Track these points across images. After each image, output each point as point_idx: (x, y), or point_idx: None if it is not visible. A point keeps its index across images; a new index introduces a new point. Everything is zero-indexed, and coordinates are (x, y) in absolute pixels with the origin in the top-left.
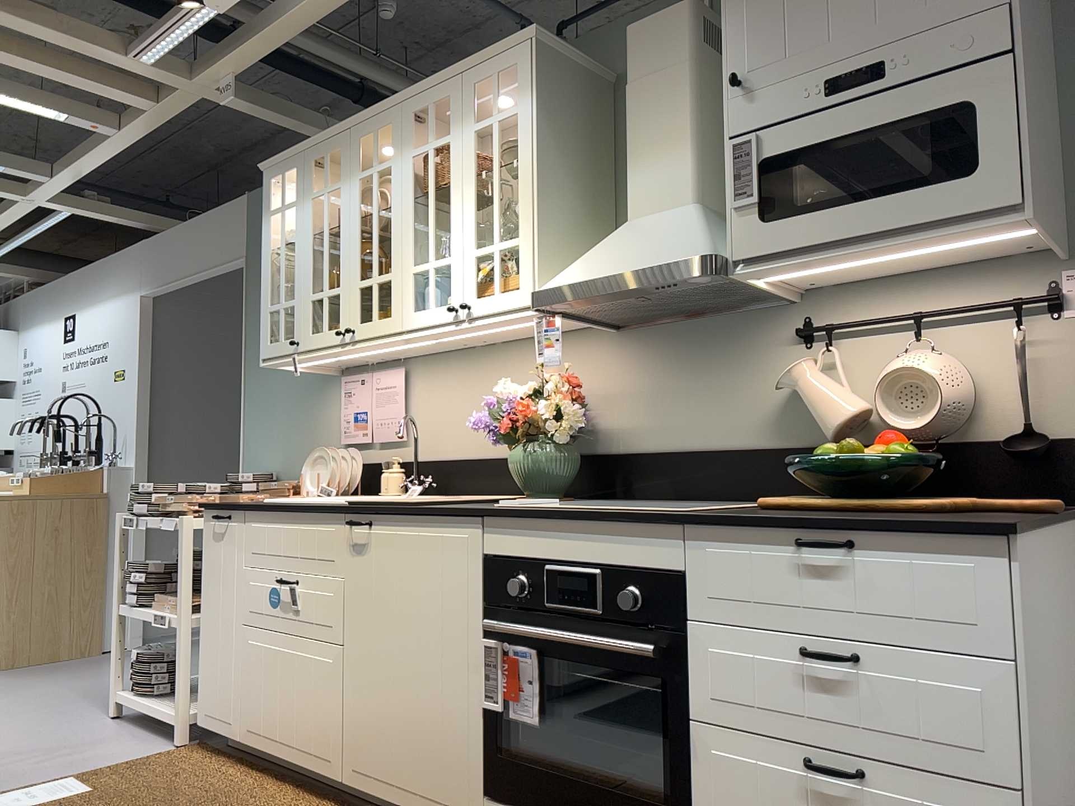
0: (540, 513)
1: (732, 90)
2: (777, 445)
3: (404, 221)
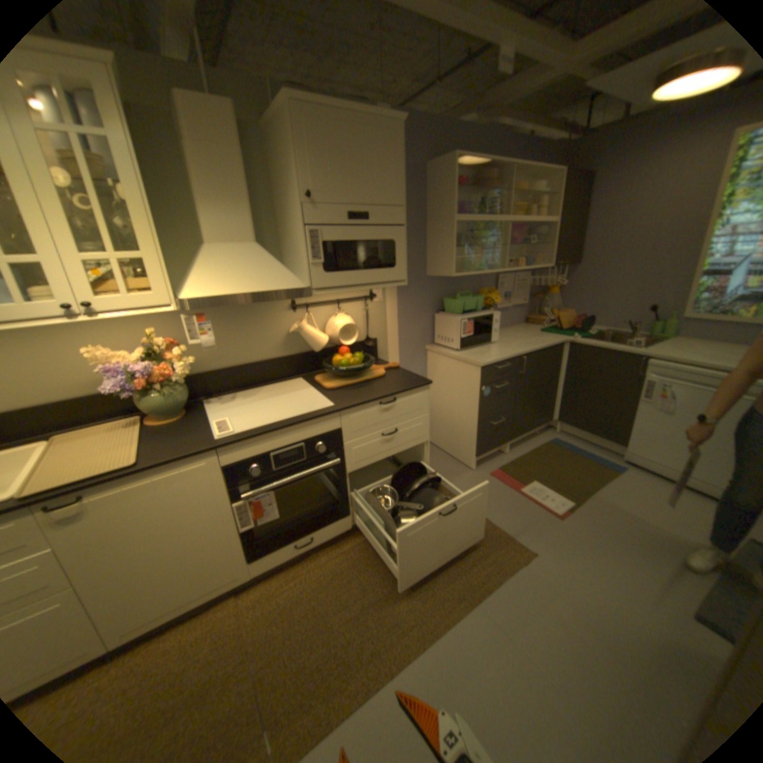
0: (266, 432)
1: (305, 197)
2: (286, 355)
3: None
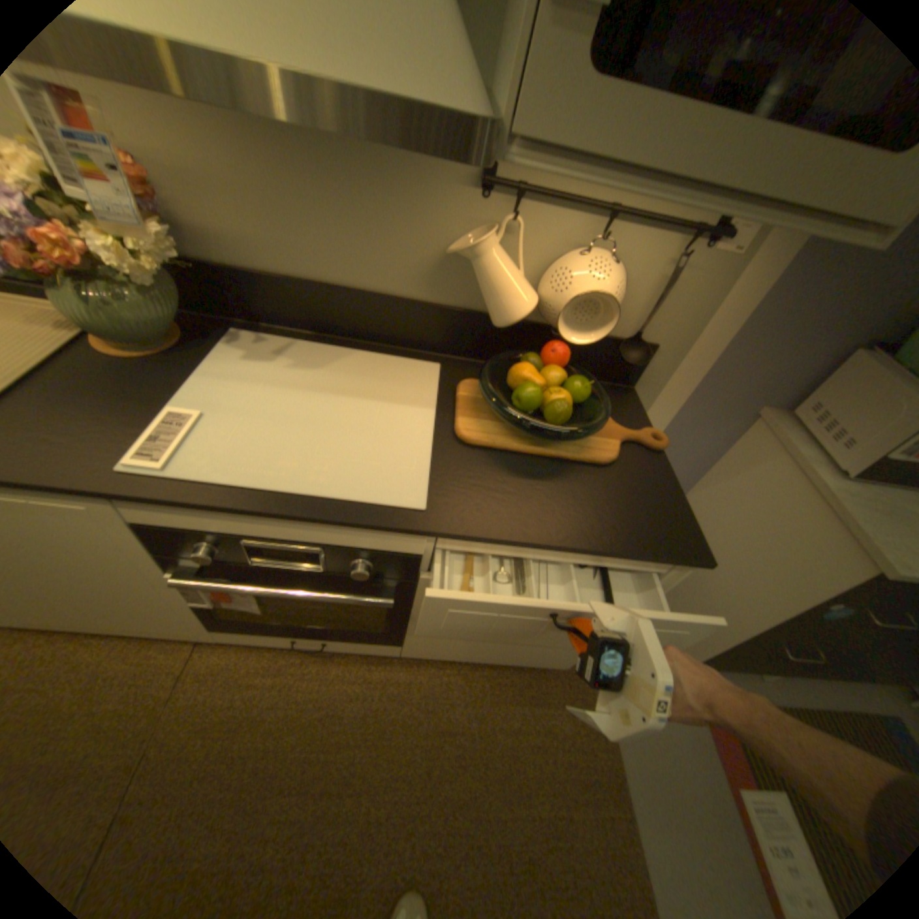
0: (221, 510)
1: None
2: (429, 300)
3: None
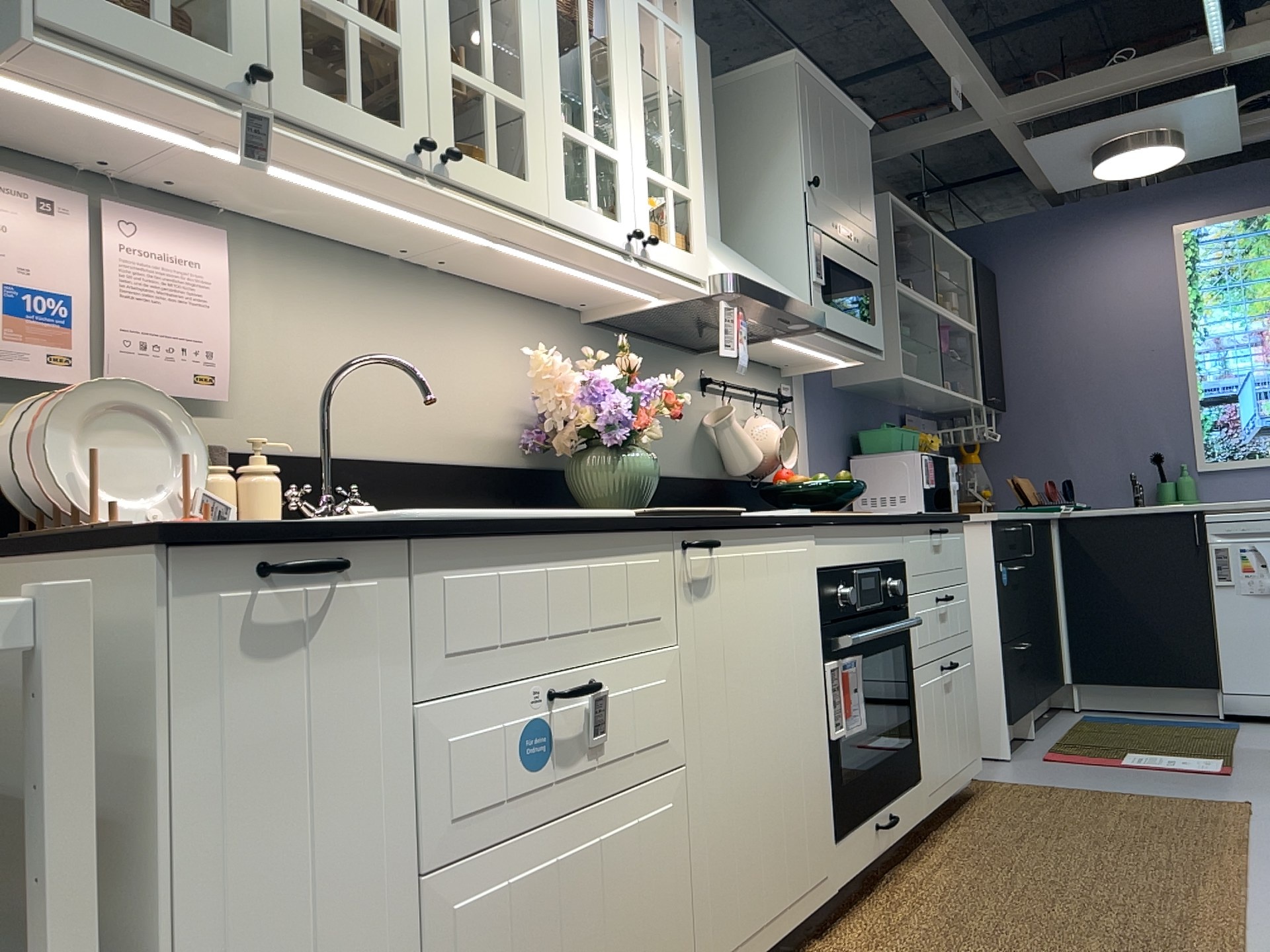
0: (857, 518)
1: (809, 187)
2: (697, 476)
3: (546, 32)
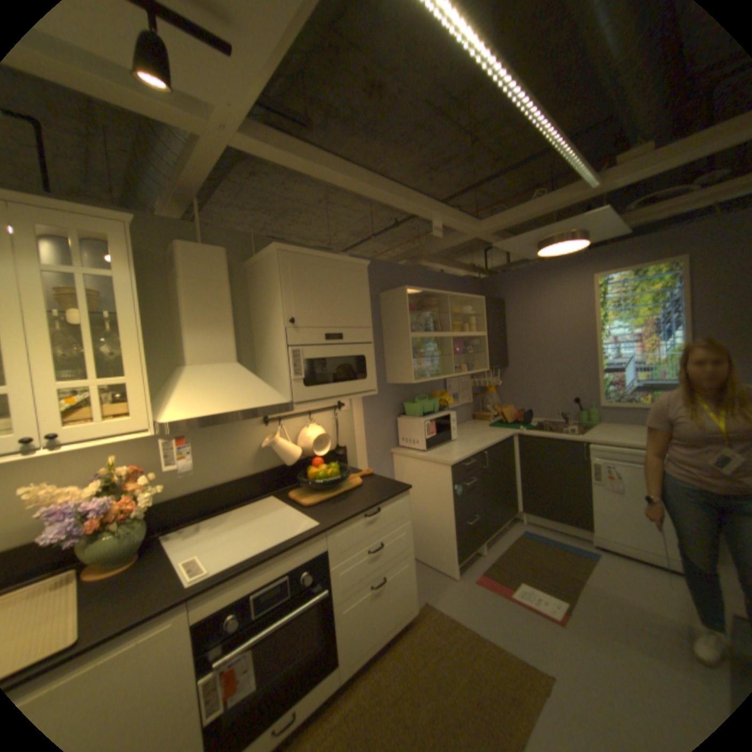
0: (246, 569)
1: (289, 323)
2: (256, 472)
3: None
